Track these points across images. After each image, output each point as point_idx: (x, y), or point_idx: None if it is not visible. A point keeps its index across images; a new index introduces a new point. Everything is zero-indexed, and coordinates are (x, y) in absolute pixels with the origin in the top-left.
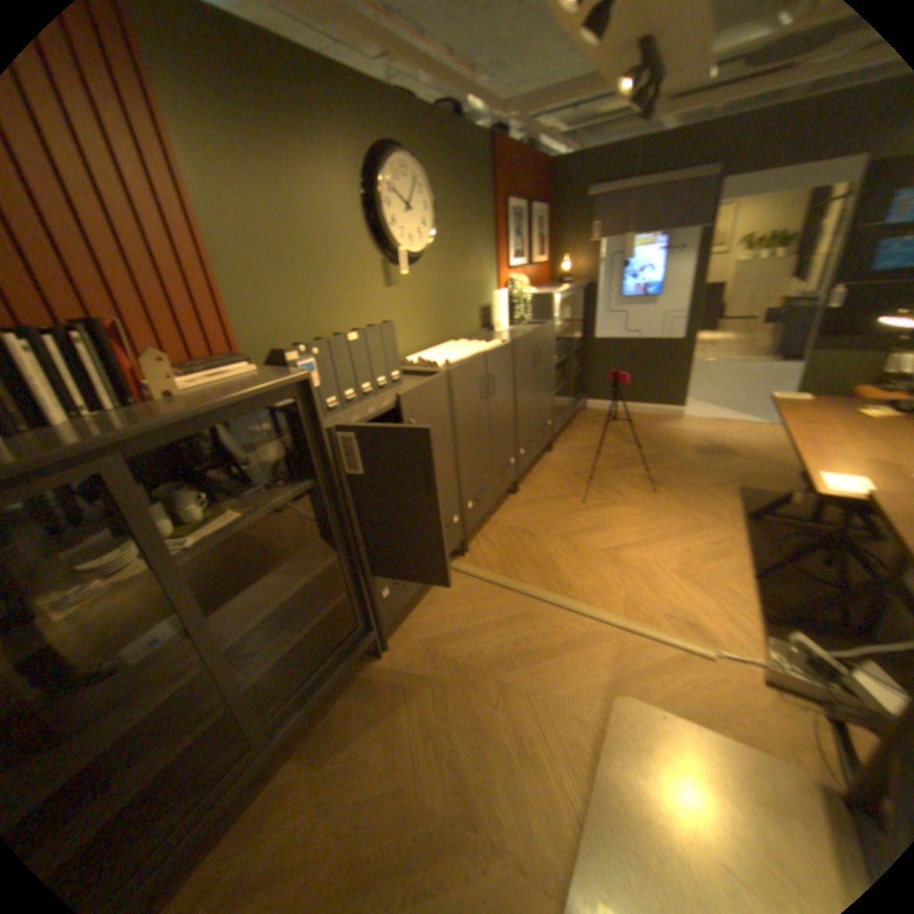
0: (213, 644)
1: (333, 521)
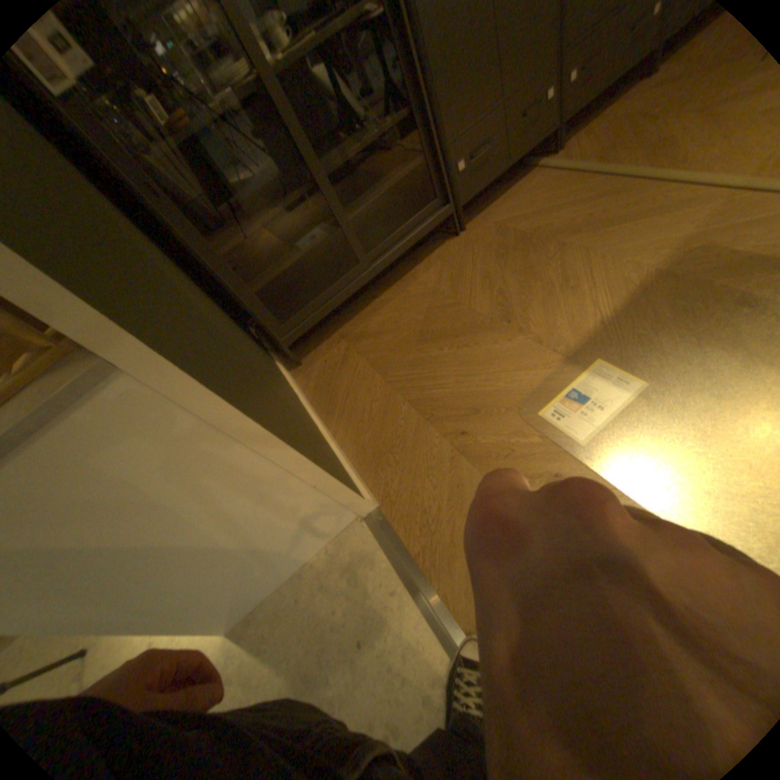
0: (315, 161)
1: (401, 57)
